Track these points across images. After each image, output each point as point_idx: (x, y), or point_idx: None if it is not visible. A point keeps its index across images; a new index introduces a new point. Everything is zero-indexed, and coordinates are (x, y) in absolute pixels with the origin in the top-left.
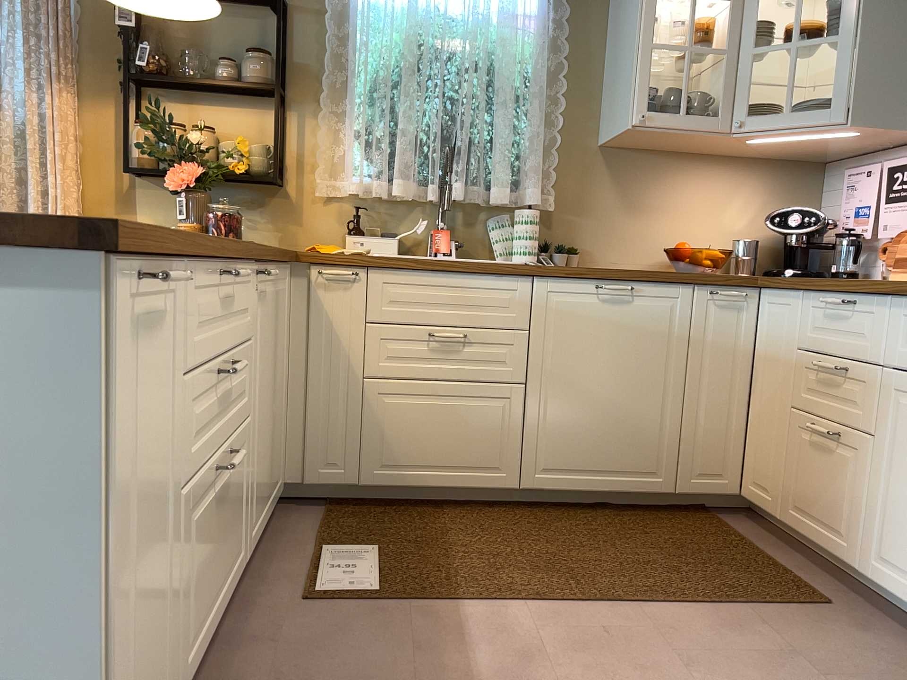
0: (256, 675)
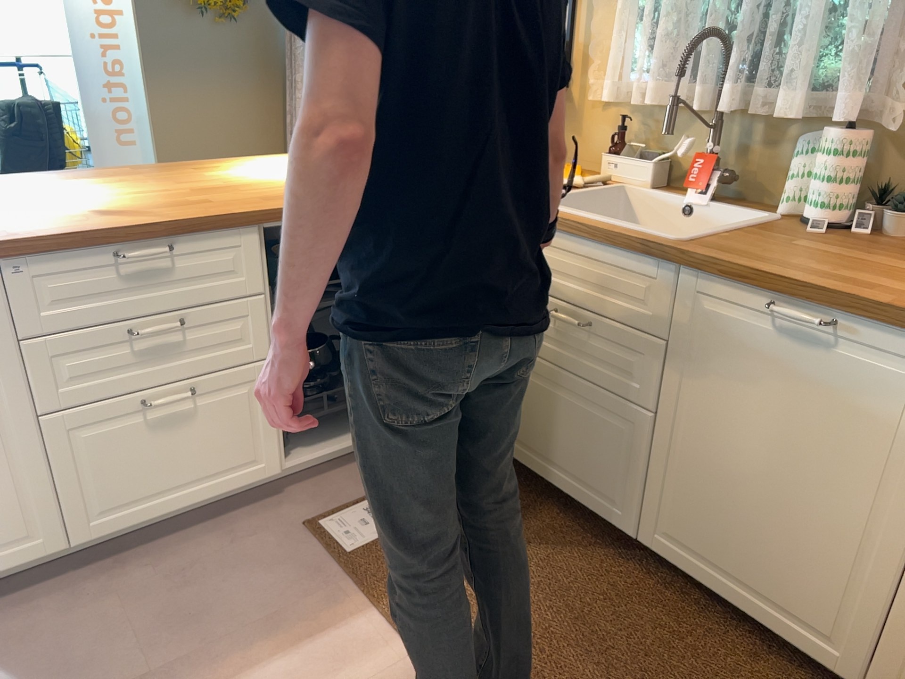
0: (192, 556)
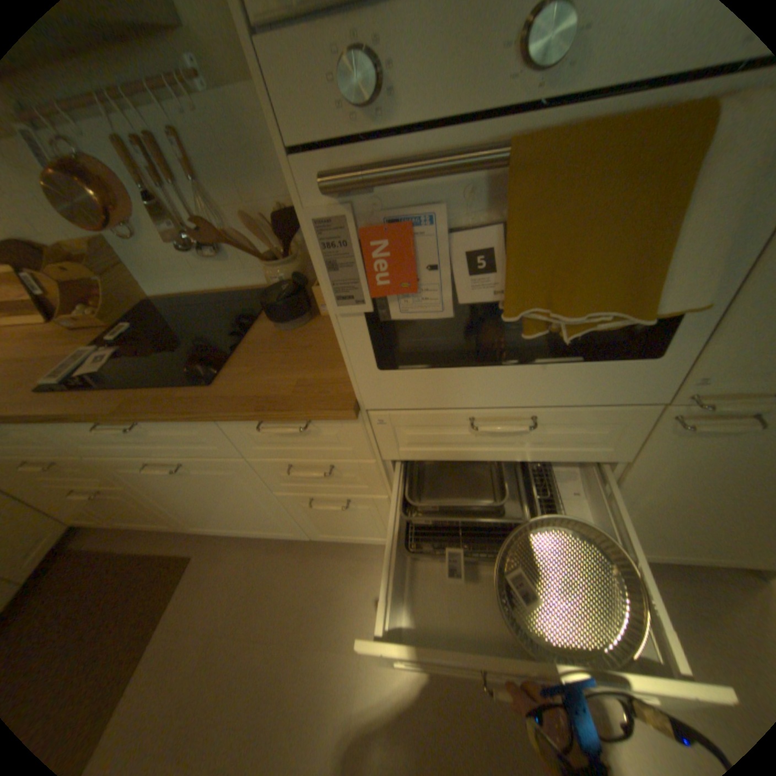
0: None
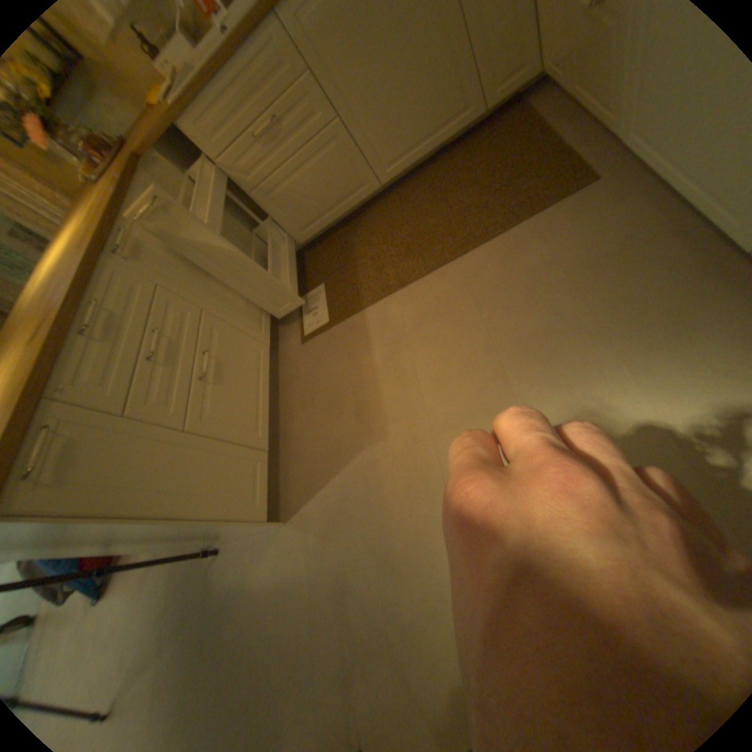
0: (298, 397)
